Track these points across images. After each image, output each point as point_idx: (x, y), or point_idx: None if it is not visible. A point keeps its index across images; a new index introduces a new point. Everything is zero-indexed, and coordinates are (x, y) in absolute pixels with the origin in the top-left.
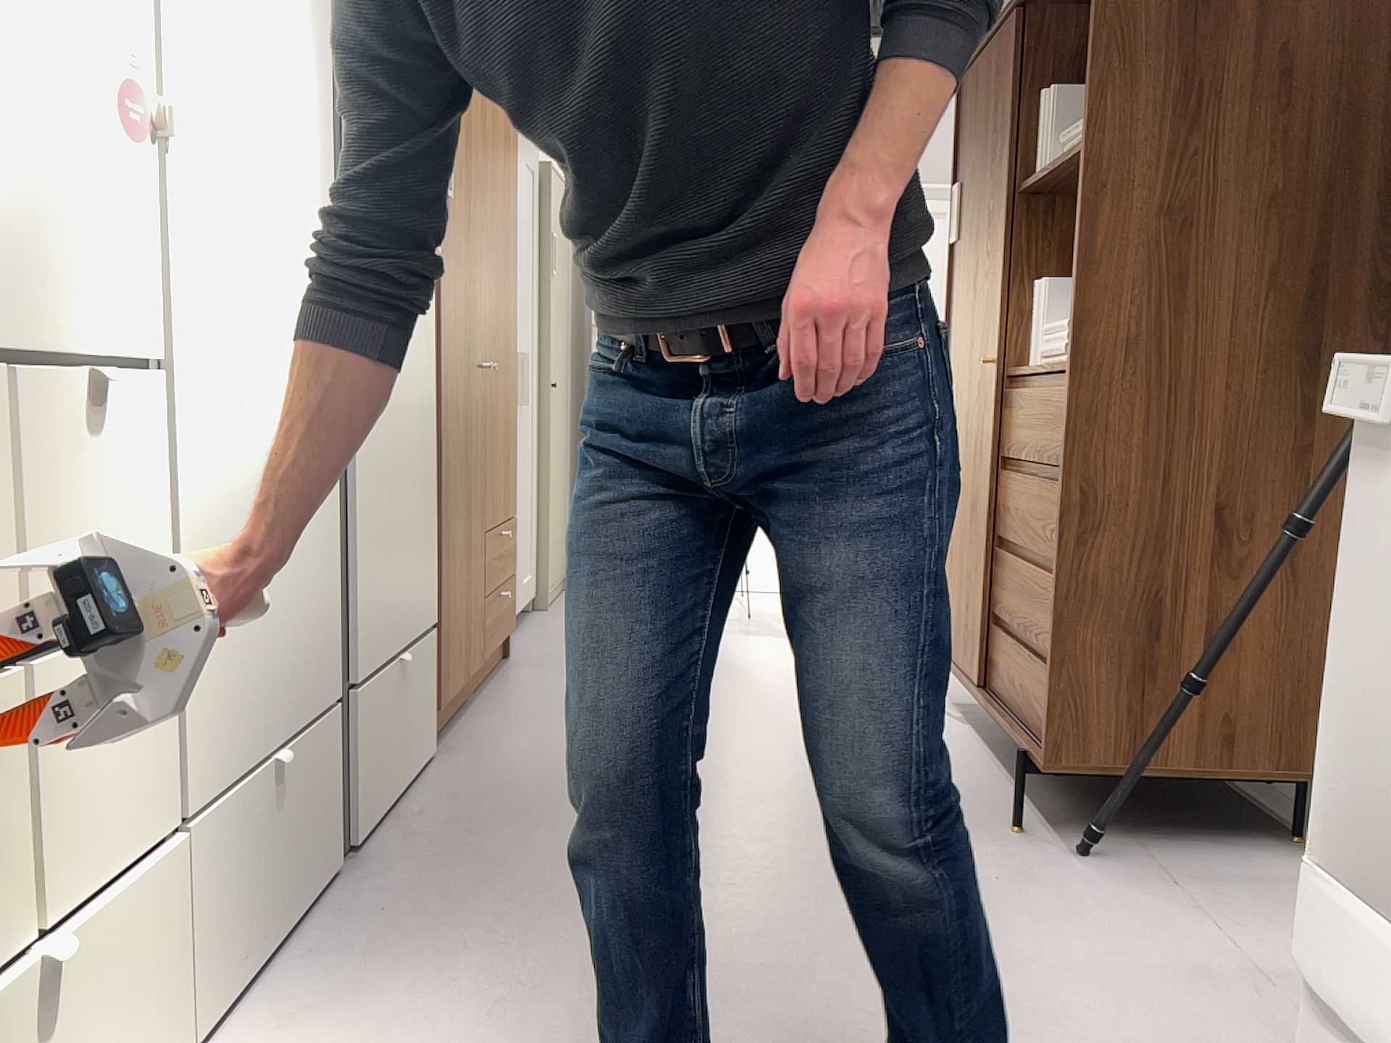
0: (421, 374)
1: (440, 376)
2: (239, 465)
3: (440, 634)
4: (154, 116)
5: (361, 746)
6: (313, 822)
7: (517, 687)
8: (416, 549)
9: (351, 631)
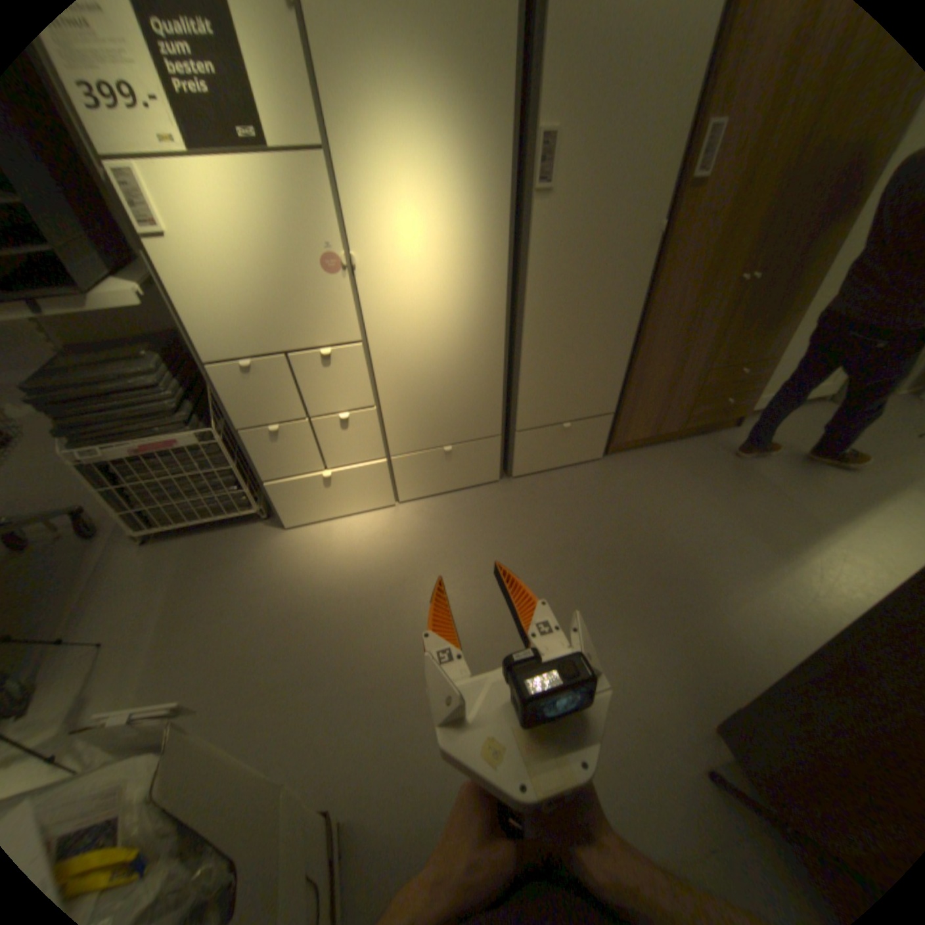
0: (624, 302)
1: (656, 297)
2: (422, 365)
3: (622, 416)
4: (344, 264)
5: (522, 450)
6: (477, 466)
7: (706, 447)
8: (596, 383)
9: (517, 414)
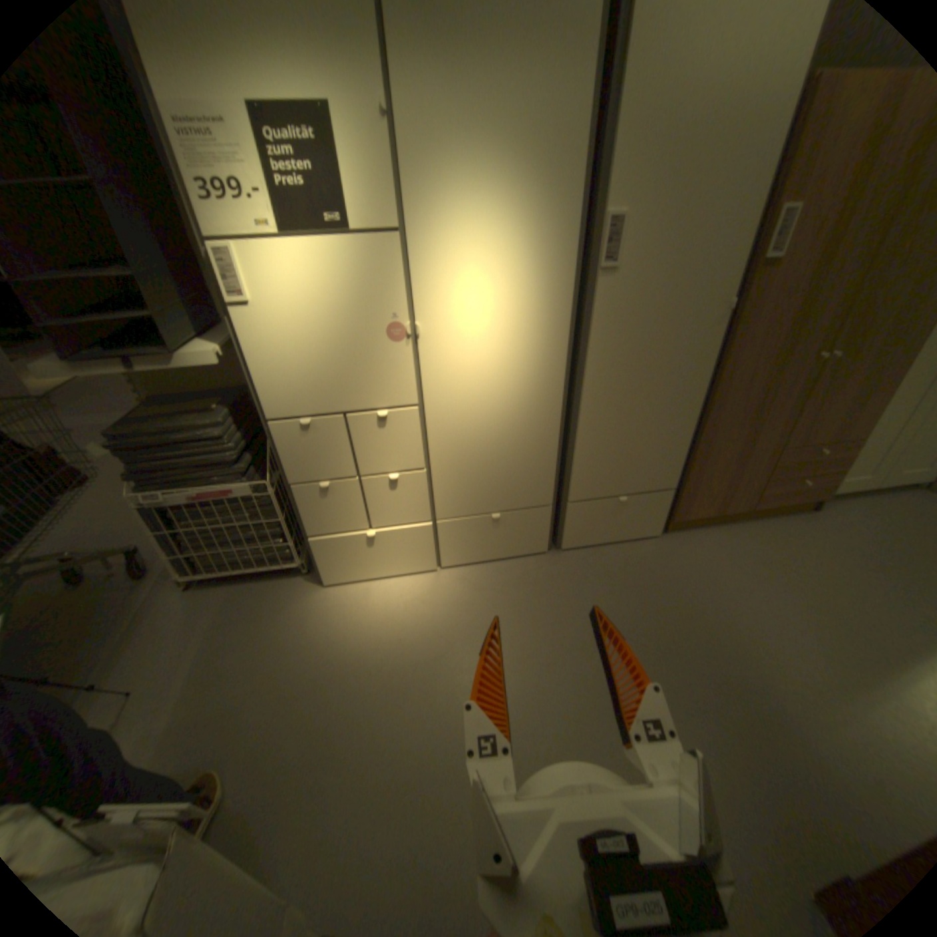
0: (689, 376)
1: (725, 372)
2: (476, 430)
3: (684, 493)
4: (408, 333)
5: (574, 521)
6: (525, 535)
7: (781, 531)
8: (657, 457)
9: (571, 484)
